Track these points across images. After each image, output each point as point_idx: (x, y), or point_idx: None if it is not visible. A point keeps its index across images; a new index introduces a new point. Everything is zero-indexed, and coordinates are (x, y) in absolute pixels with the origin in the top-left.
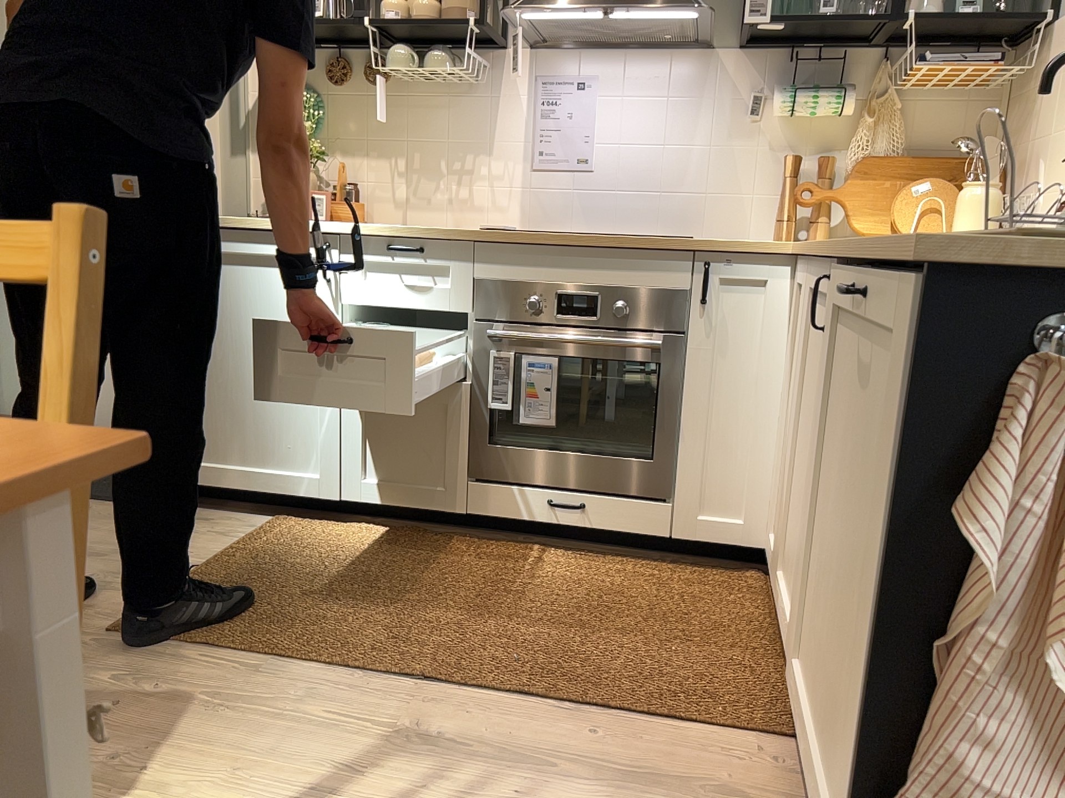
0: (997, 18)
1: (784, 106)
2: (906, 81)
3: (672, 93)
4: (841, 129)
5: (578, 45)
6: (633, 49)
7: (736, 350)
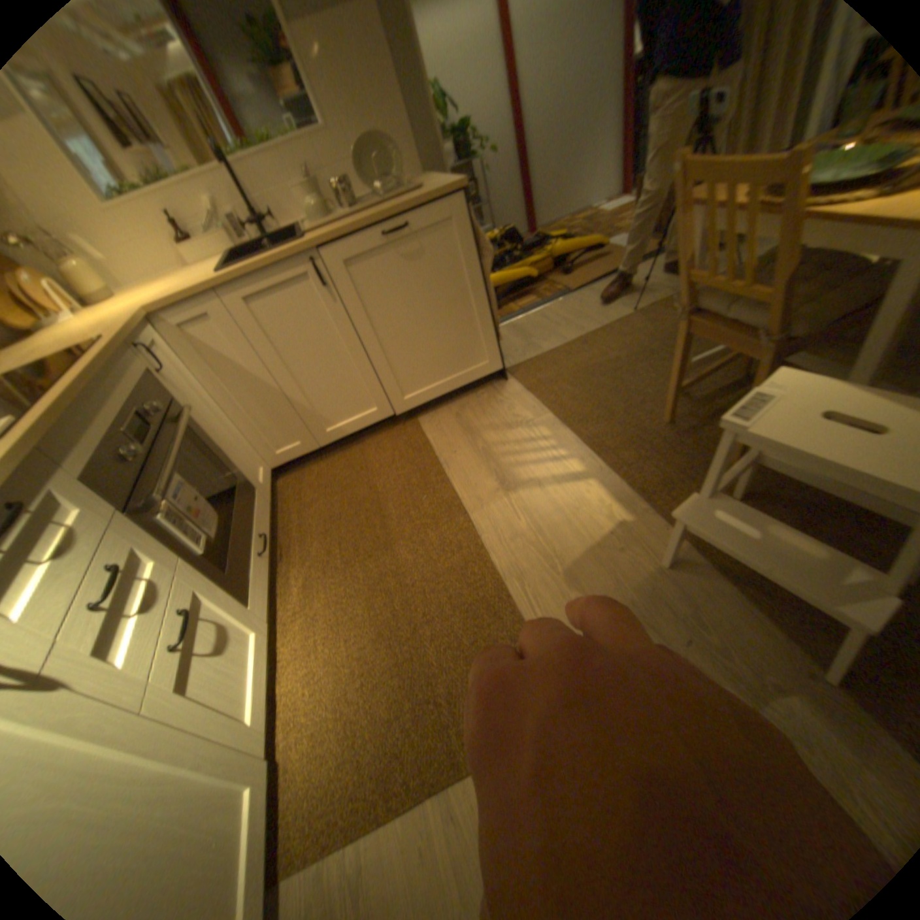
0: None
1: None
2: None
3: None
4: None
5: None
6: None
7: (186, 391)
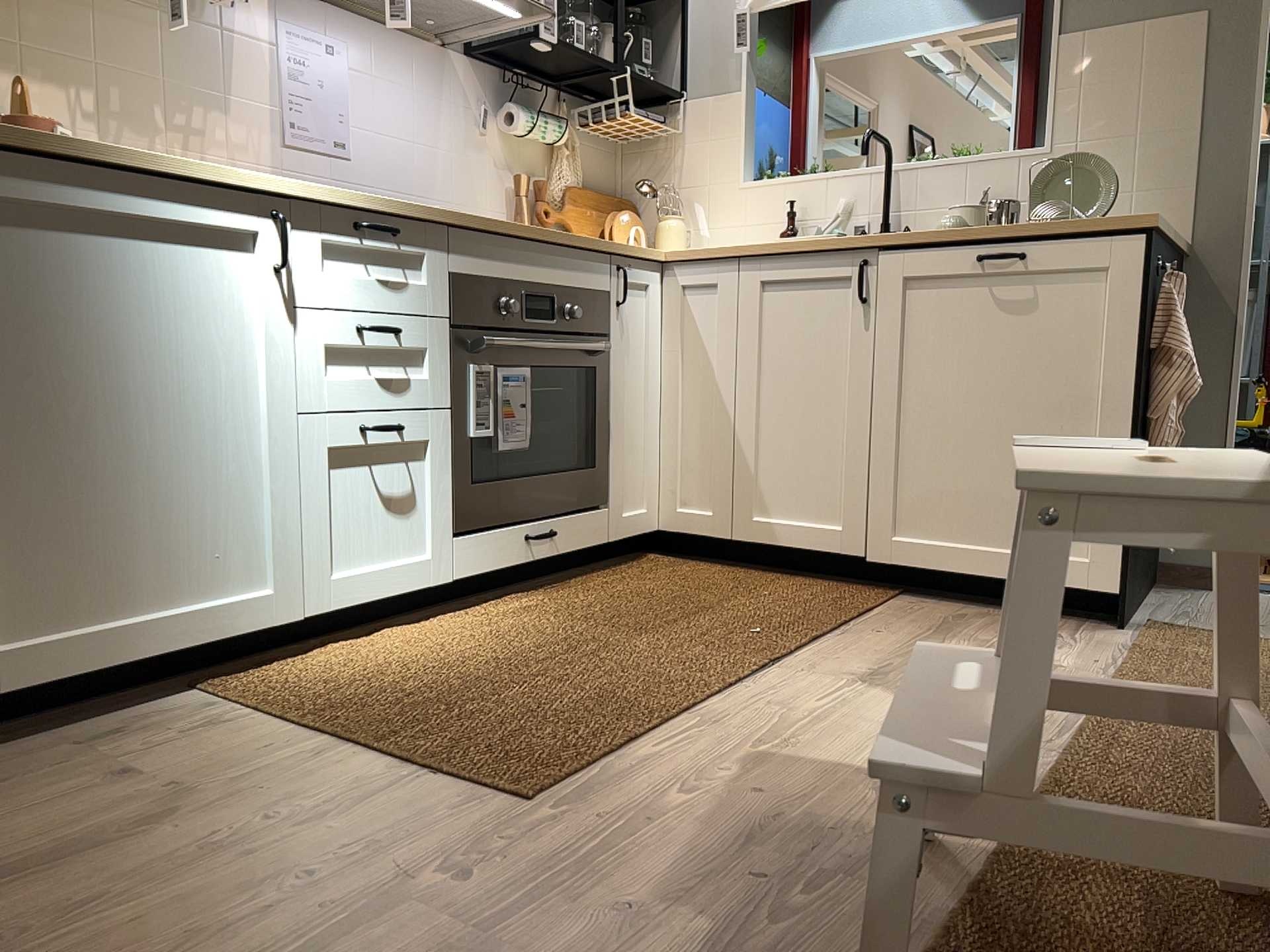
0: (664, 89)
1: (528, 126)
2: (600, 124)
3: (420, 88)
4: (539, 156)
5: (327, 1)
6: (370, 24)
7: (633, 347)
